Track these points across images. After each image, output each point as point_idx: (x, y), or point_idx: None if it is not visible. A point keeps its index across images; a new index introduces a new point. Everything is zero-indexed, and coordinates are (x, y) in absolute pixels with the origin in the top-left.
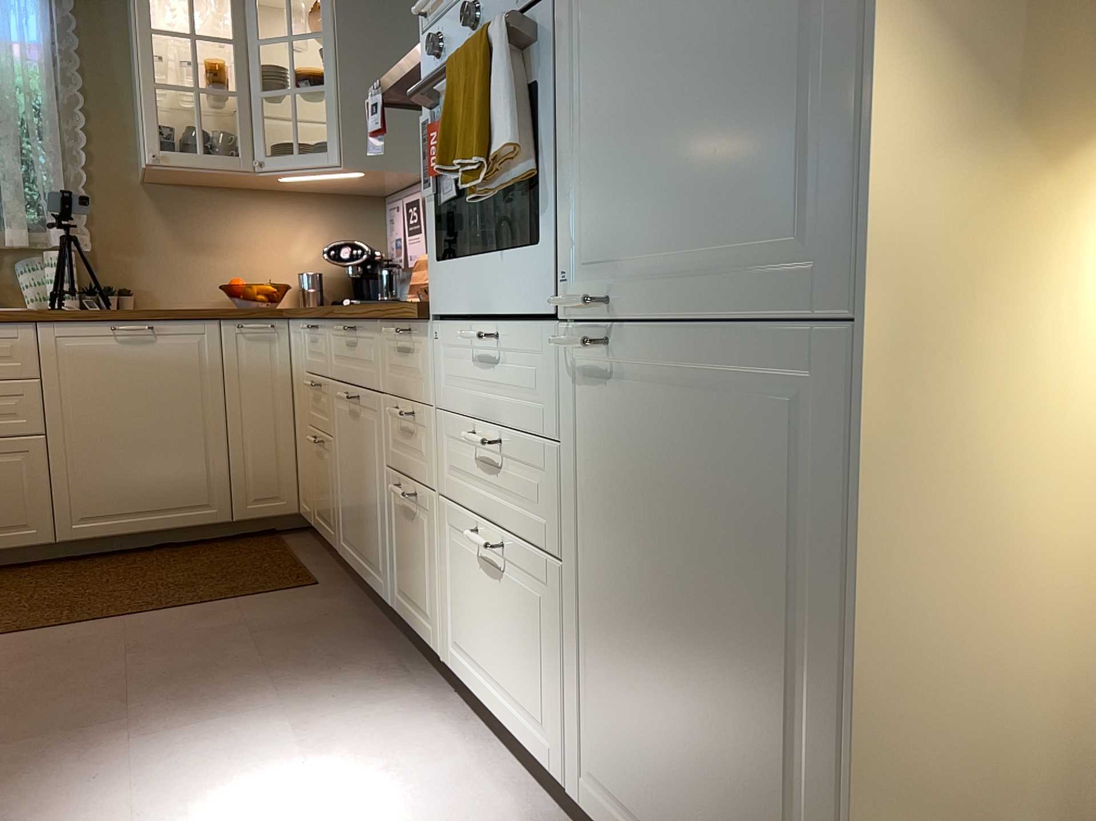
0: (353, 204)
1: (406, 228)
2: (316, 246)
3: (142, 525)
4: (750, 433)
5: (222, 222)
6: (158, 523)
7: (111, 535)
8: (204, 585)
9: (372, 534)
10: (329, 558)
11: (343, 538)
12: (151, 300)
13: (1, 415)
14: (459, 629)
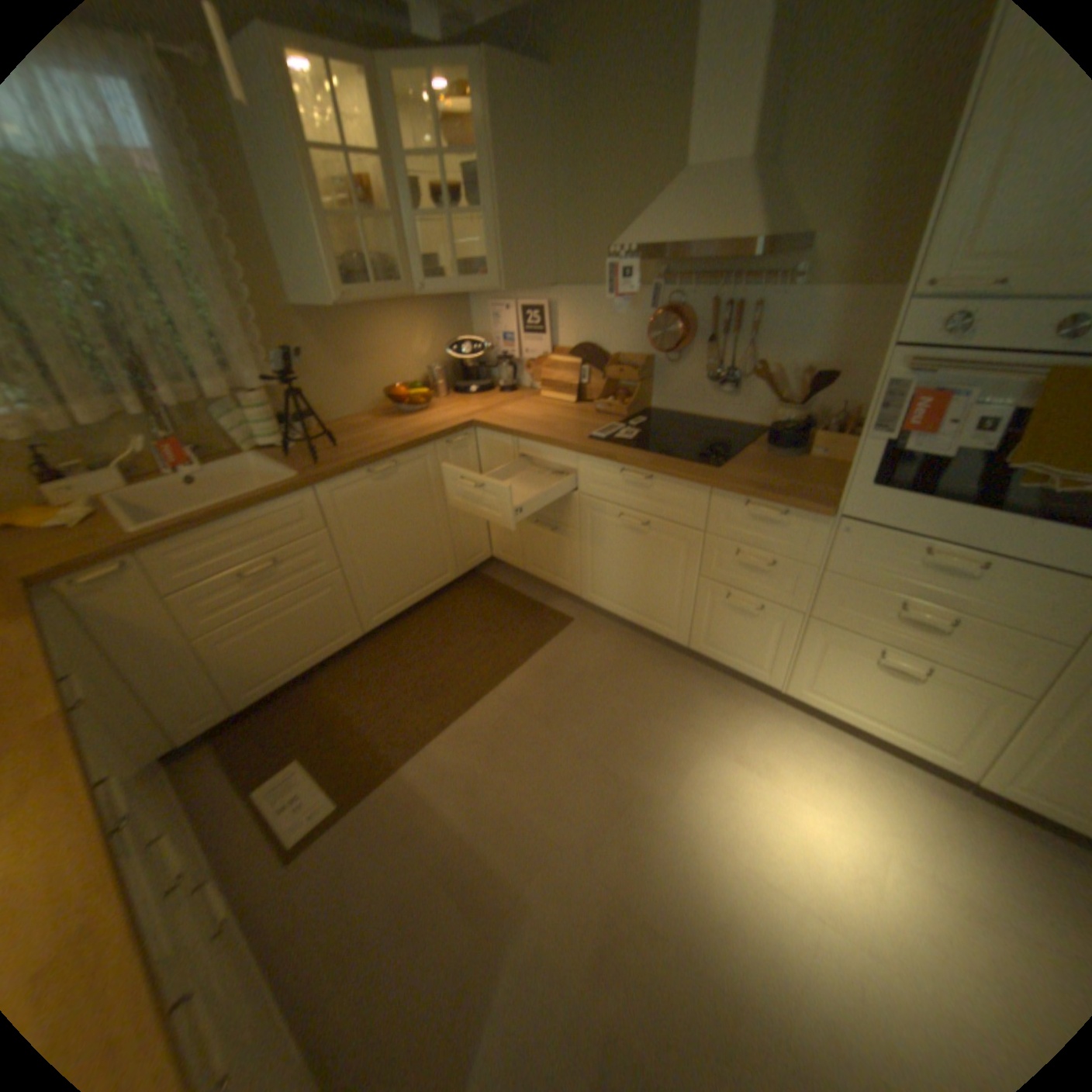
0: (446, 299)
1: (520, 328)
2: (427, 341)
3: (411, 602)
4: None
5: (359, 334)
6: (419, 597)
7: (395, 617)
8: (502, 641)
9: (659, 605)
10: (544, 591)
11: (593, 593)
12: (323, 417)
13: (306, 568)
14: (821, 684)
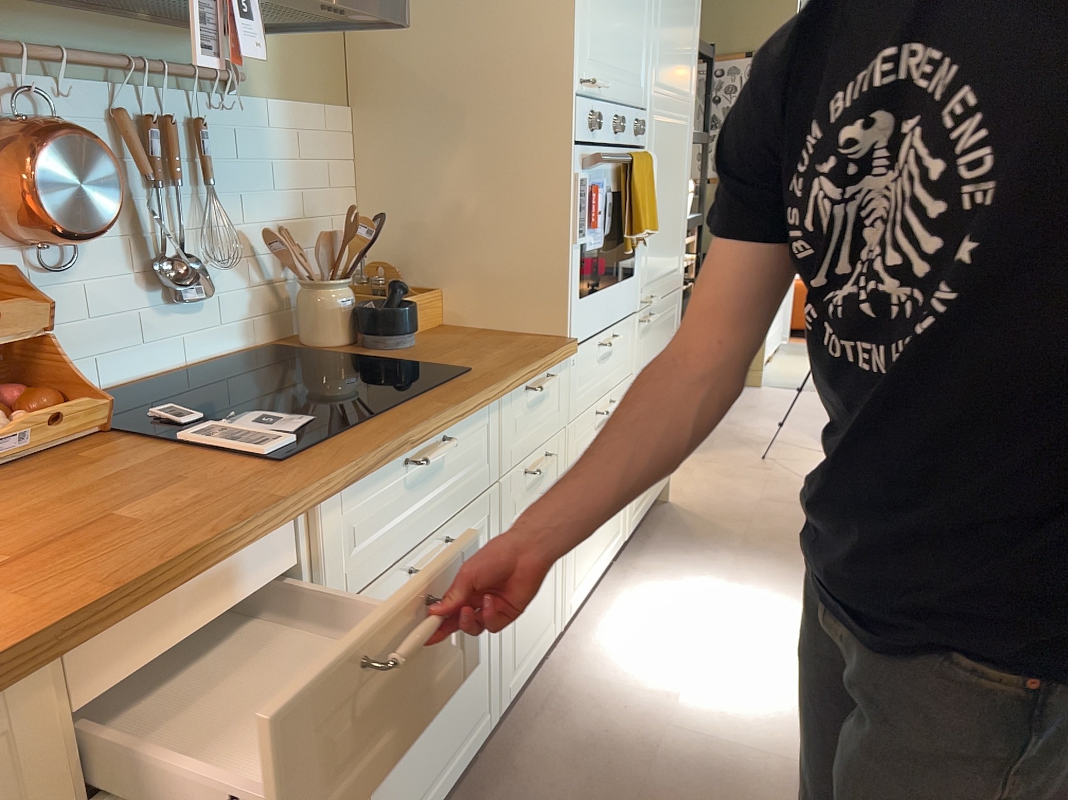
0: None
1: None
2: None
3: None
4: (669, 325)
5: None
6: None
7: None
8: None
9: (466, 693)
10: None
11: None
12: None
13: None
14: (576, 572)
